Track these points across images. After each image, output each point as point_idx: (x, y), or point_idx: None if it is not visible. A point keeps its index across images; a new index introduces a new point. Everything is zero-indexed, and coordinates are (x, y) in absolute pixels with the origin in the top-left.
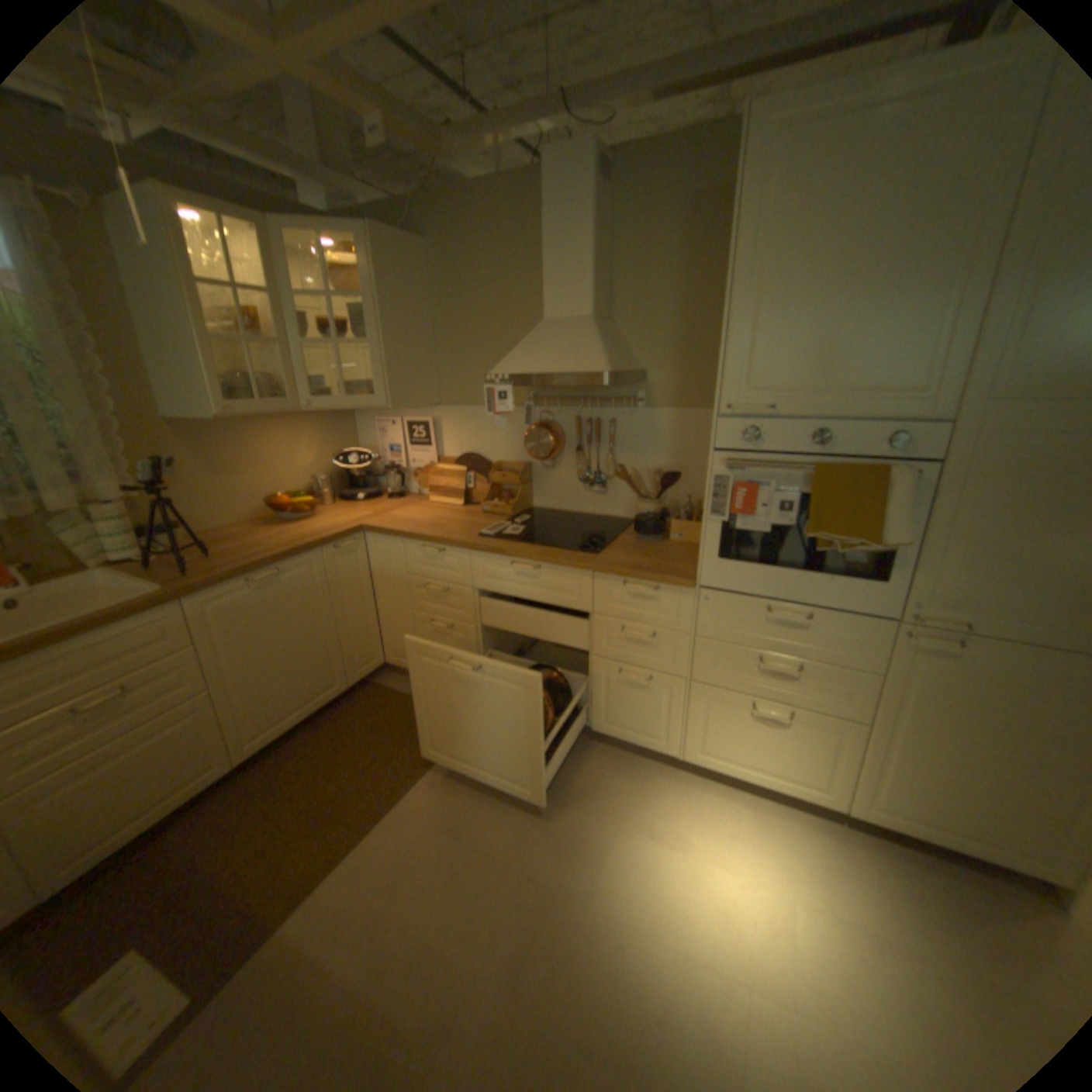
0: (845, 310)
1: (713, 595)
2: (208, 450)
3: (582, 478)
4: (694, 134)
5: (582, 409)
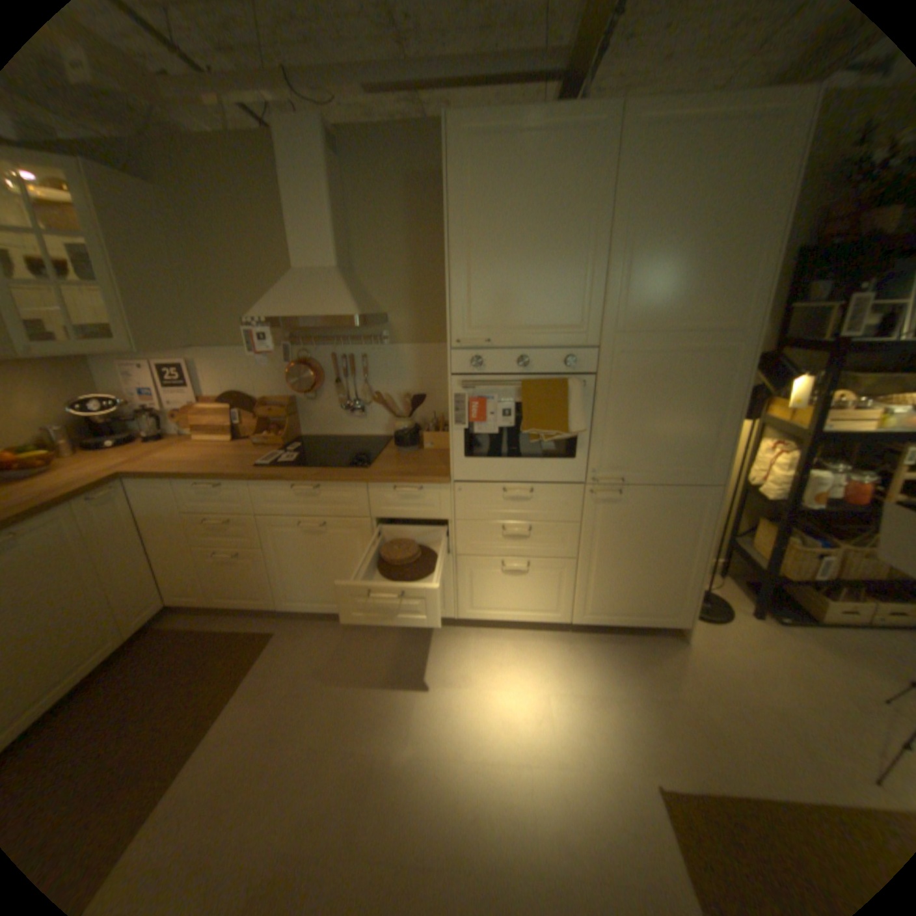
0: (527, 272)
1: (464, 486)
2: None
3: (344, 405)
4: (402, 126)
5: (337, 346)
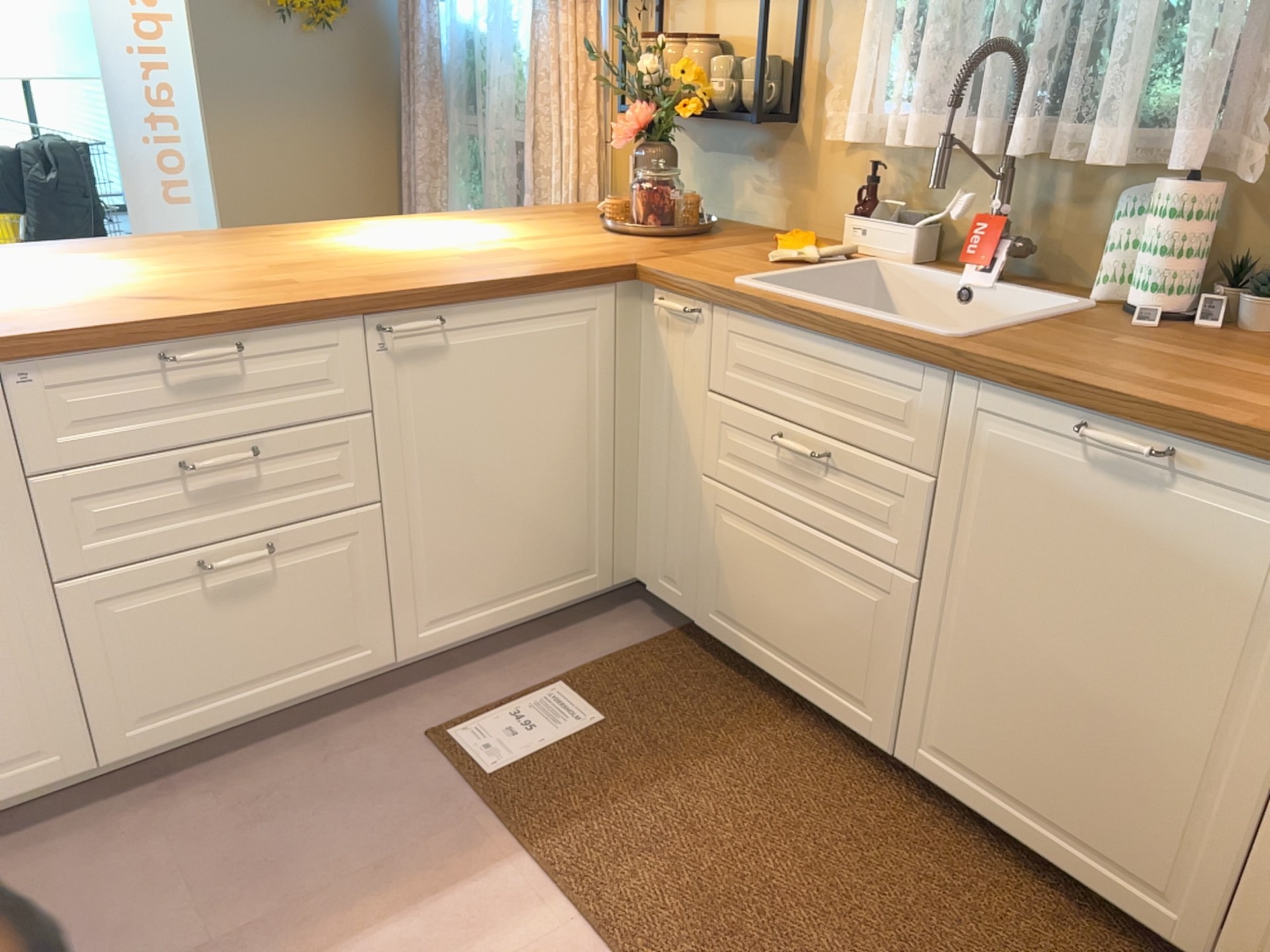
0: None
1: None
2: None
3: None
4: None
5: None
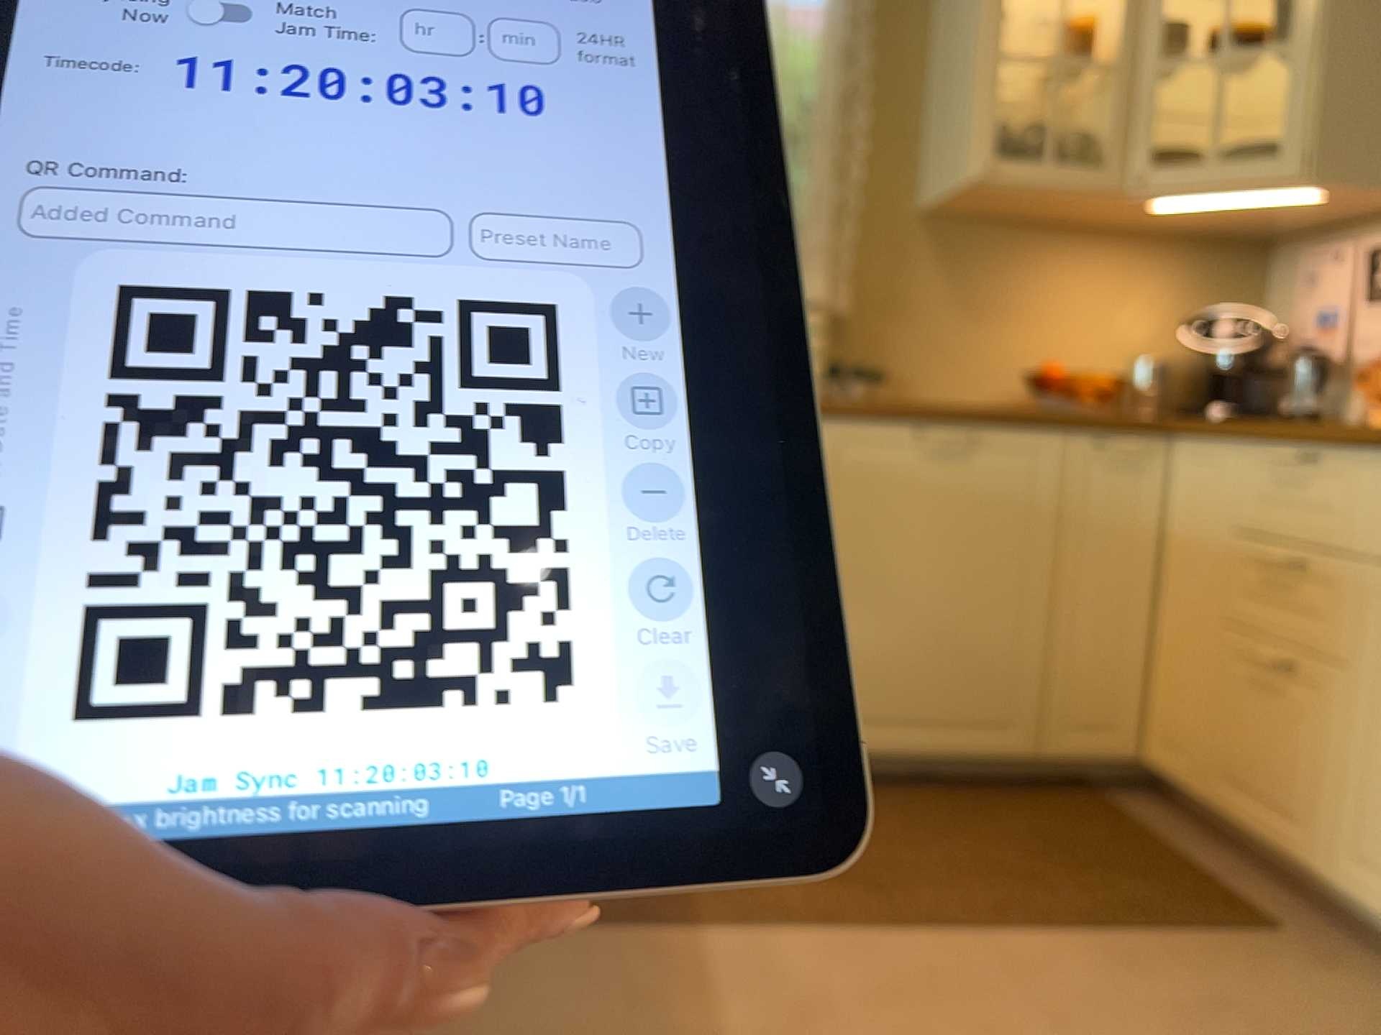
0: None
1: None
2: (972, 270)
3: None
4: None
5: None
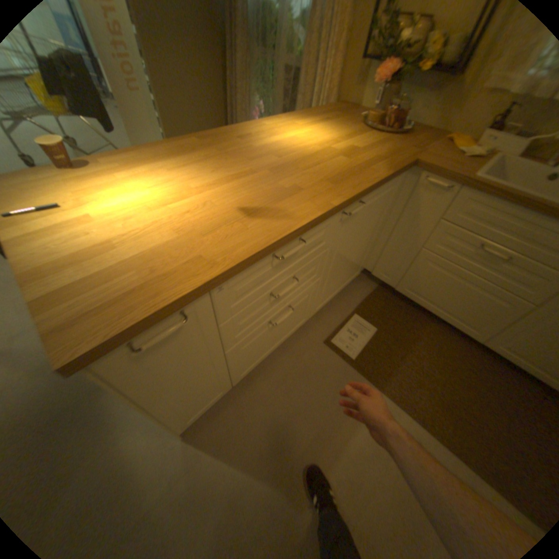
0: None
1: None
2: None
3: None
4: None
5: None
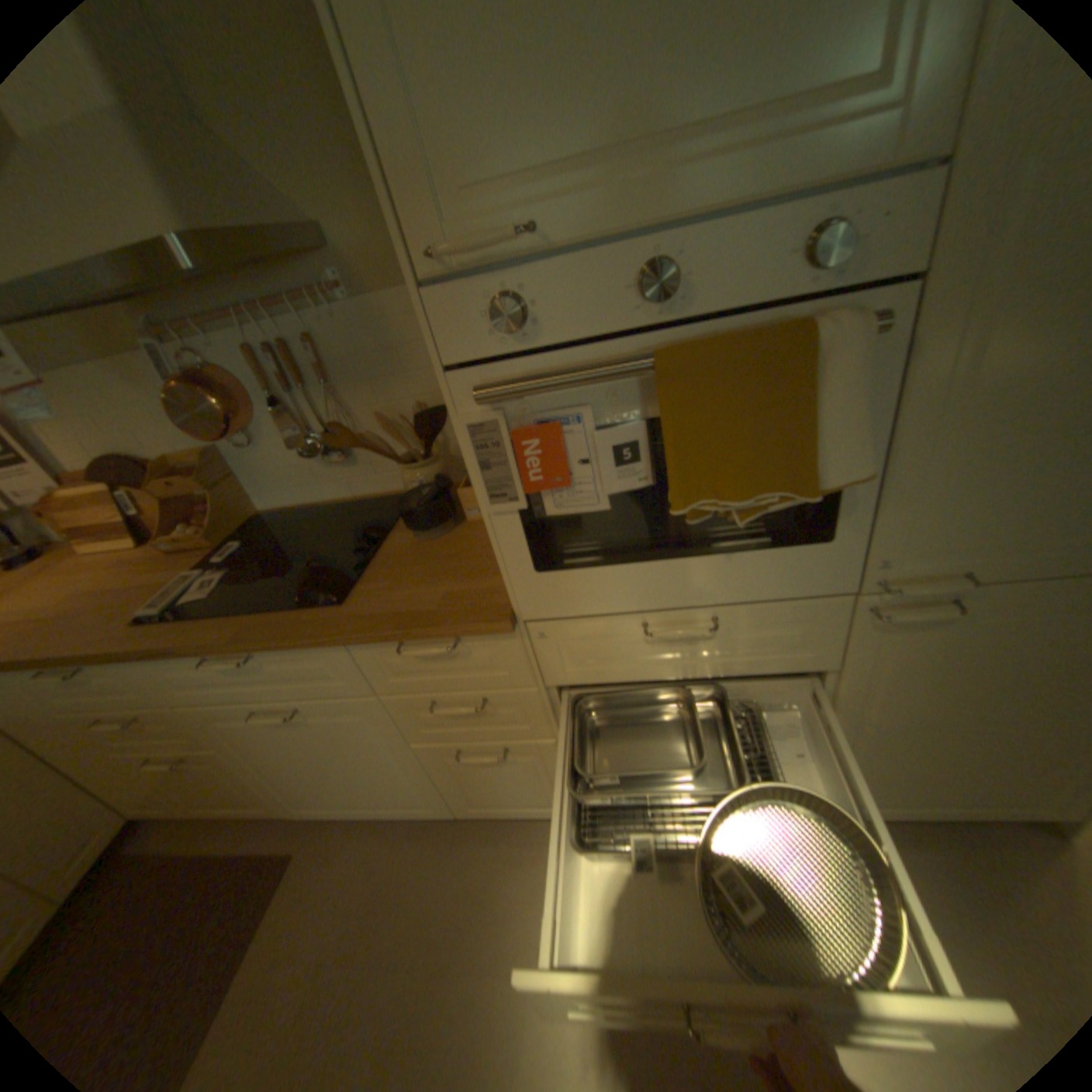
0: None
1: (551, 627)
2: None
3: (307, 446)
4: None
5: (245, 326)
